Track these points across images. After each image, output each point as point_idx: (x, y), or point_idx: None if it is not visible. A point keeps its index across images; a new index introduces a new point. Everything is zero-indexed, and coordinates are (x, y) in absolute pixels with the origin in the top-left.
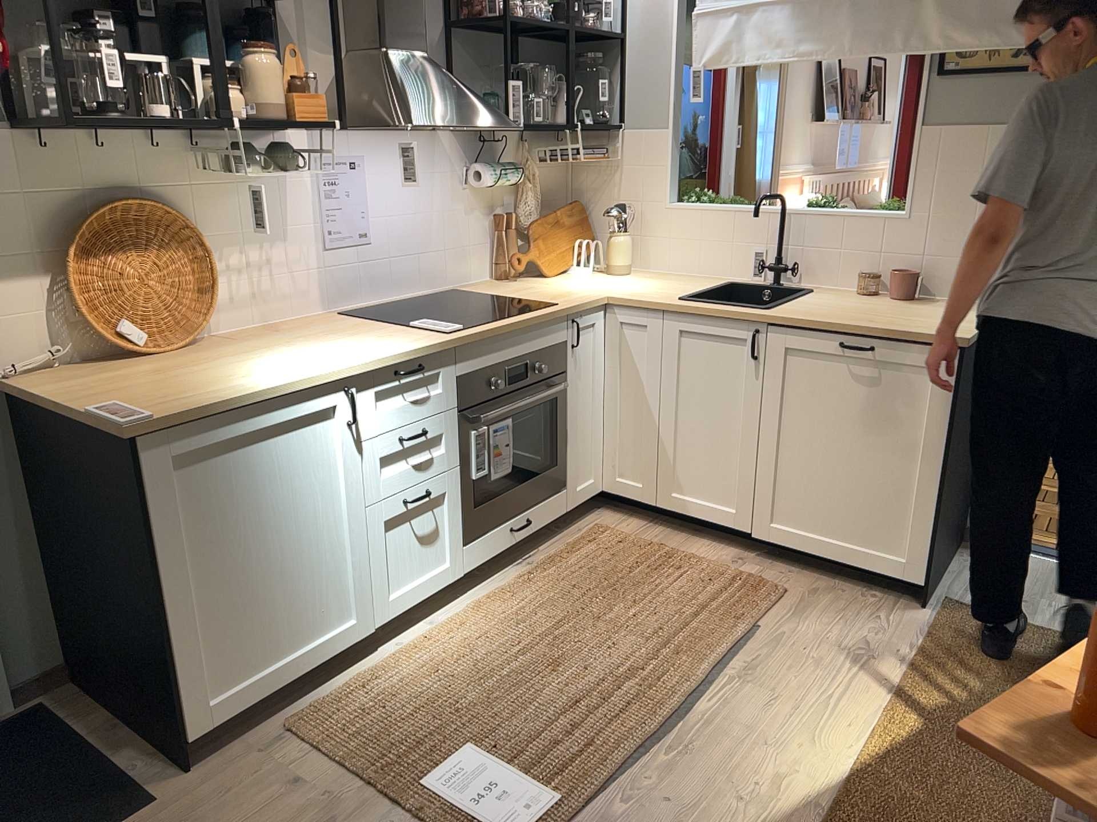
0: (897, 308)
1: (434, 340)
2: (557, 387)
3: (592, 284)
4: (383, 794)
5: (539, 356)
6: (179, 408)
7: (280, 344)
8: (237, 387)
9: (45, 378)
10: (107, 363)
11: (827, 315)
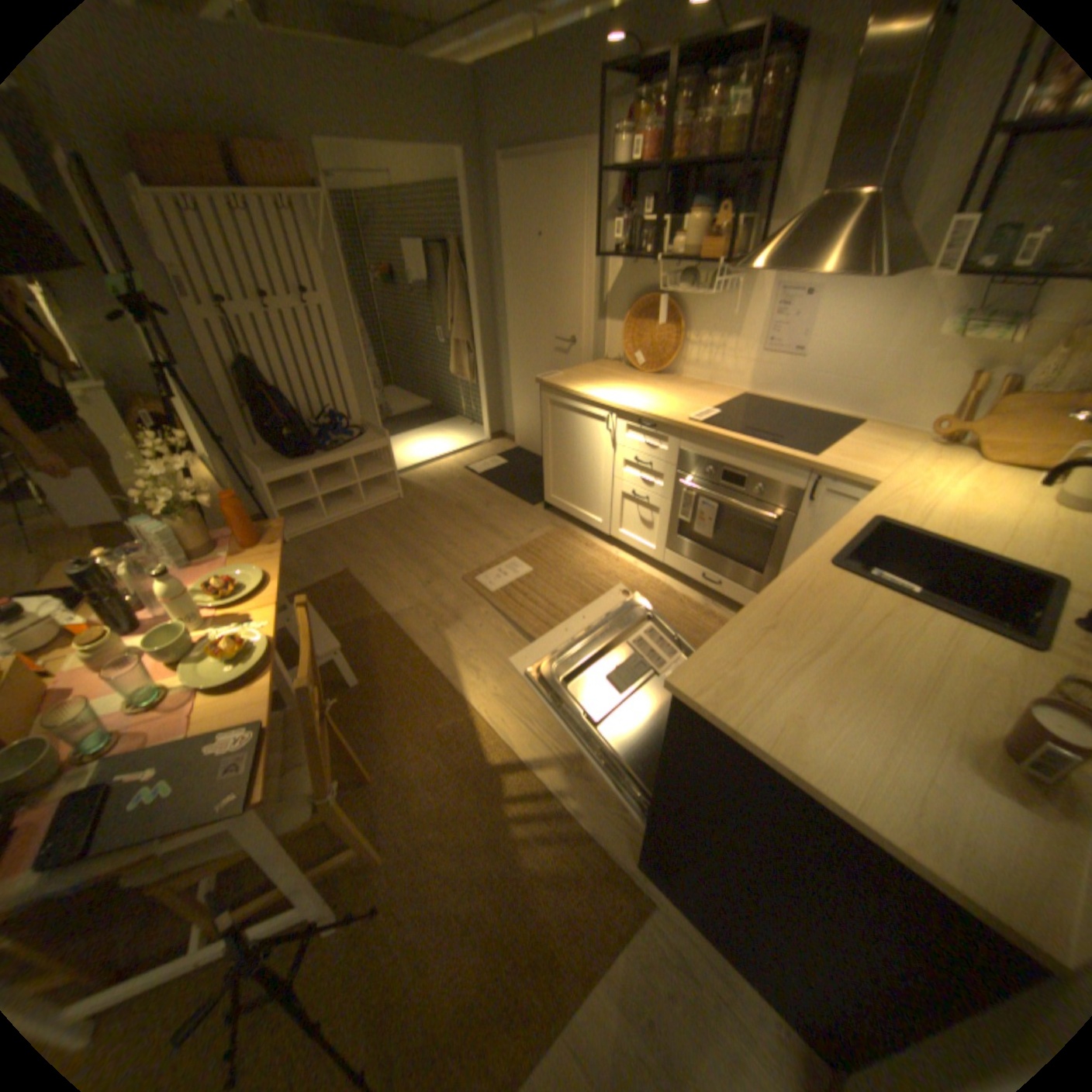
0: (899, 703)
1: (669, 417)
2: (763, 513)
3: (951, 480)
4: (515, 548)
5: (777, 486)
6: (553, 382)
7: (661, 388)
8: (580, 387)
9: (605, 363)
10: (629, 367)
11: (804, 602)
